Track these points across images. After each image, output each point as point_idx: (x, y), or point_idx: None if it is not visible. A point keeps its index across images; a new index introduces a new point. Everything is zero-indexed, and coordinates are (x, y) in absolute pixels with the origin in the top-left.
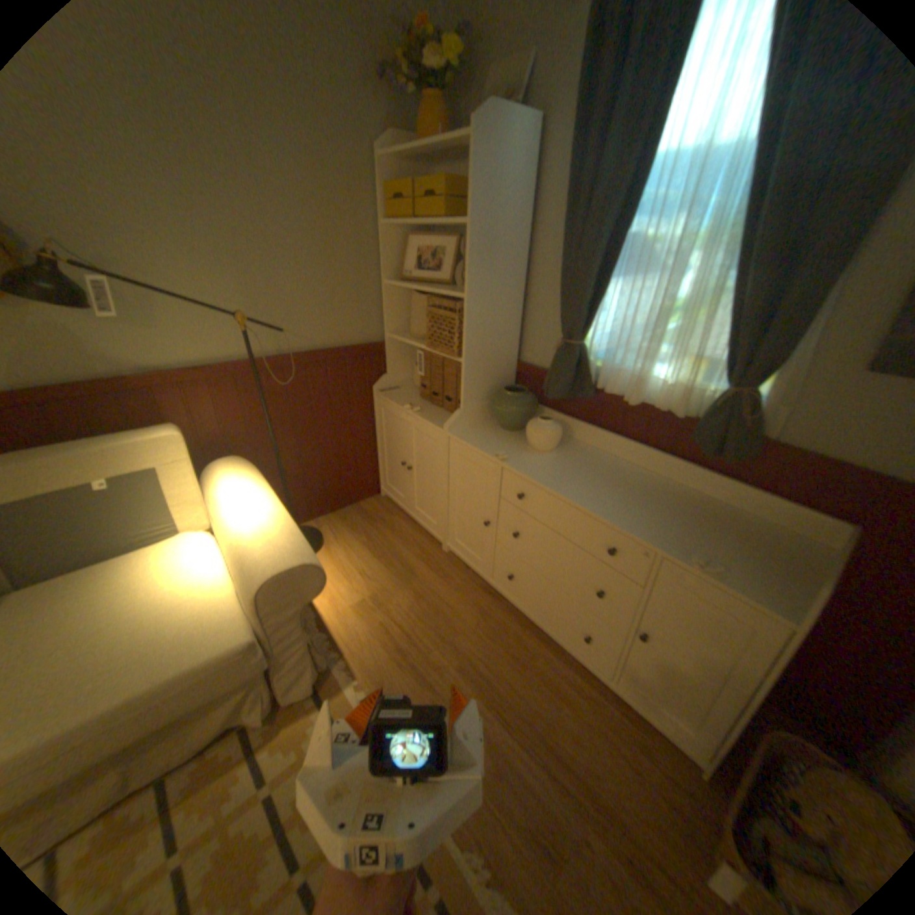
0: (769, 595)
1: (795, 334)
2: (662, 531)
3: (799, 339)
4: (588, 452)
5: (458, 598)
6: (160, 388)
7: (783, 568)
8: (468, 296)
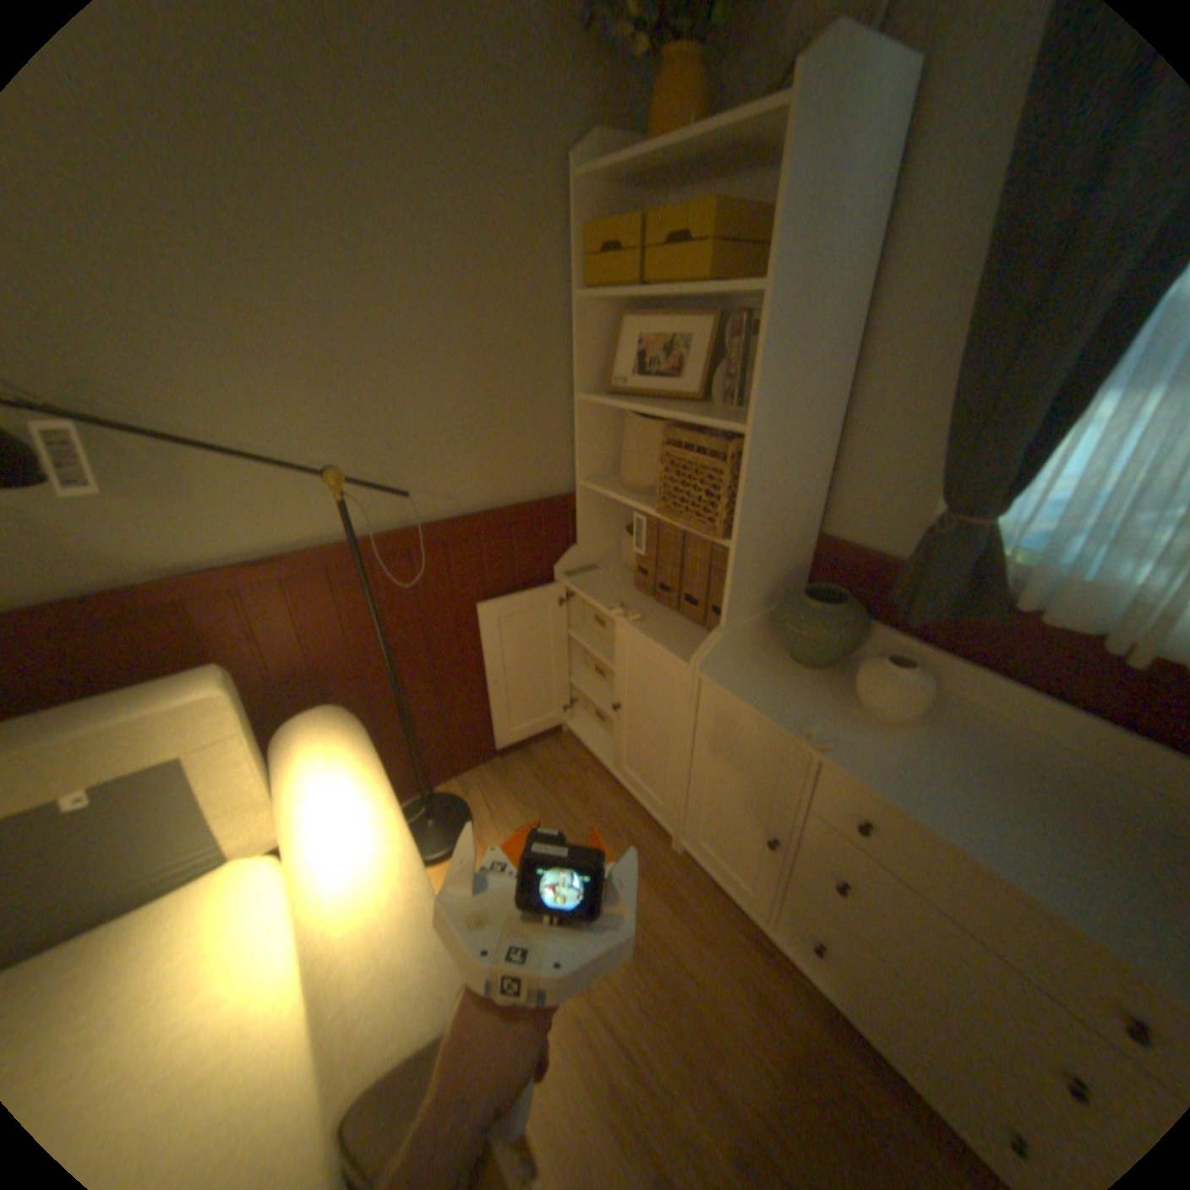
0: None
1: None
2: None
3: None
4: (987, 727)
5: (713, 963)
6: (200, 600)
7: None
8: (756, 429)
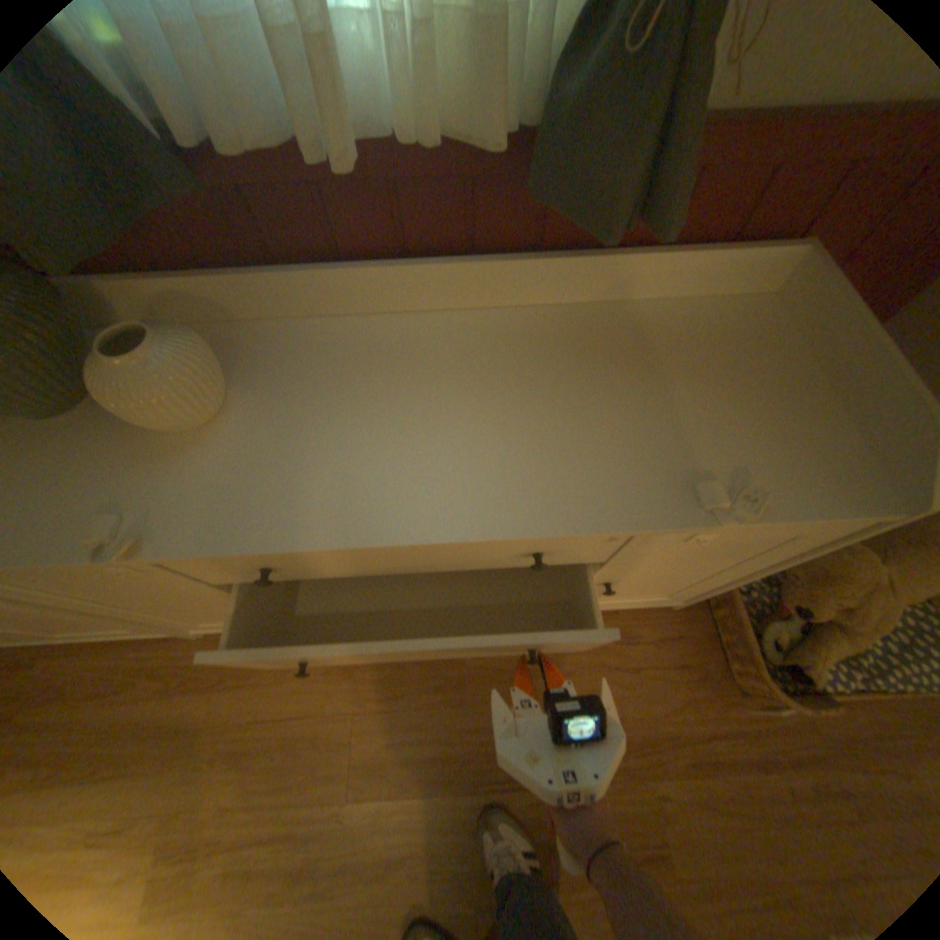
0: (834, 481)
1: None
2: (609, 470)
3: None
4: (303, 341)
5: (294, 690)
6: None
7: (783, 395)
8: None
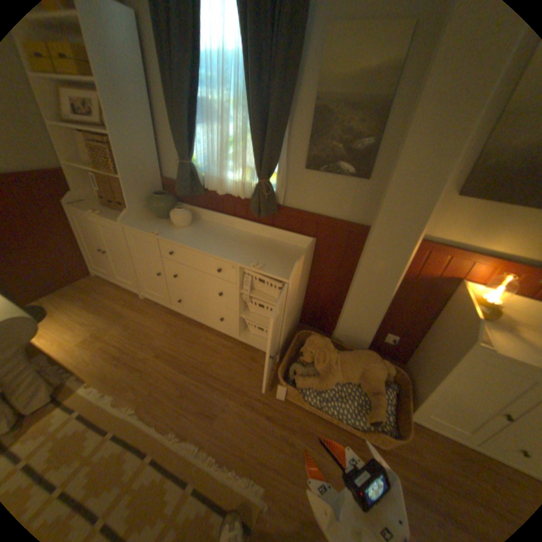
0: (279, 272)
1: (275, 153)
2: (239, 255)
3: (278, 155)
4: (208, 225)
5: (152, 321)
6: None
7: (287, 261)
8: (111, 133)
